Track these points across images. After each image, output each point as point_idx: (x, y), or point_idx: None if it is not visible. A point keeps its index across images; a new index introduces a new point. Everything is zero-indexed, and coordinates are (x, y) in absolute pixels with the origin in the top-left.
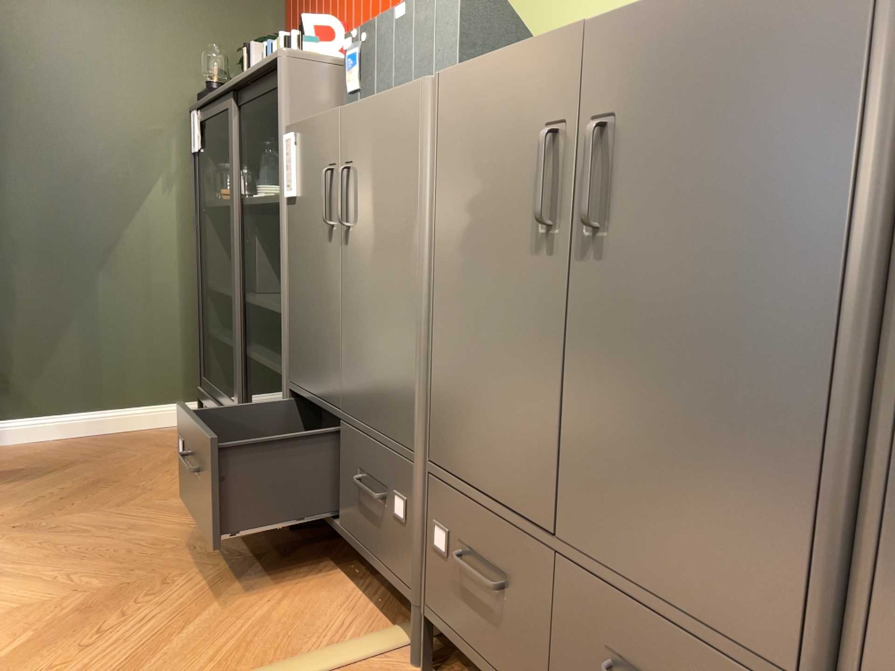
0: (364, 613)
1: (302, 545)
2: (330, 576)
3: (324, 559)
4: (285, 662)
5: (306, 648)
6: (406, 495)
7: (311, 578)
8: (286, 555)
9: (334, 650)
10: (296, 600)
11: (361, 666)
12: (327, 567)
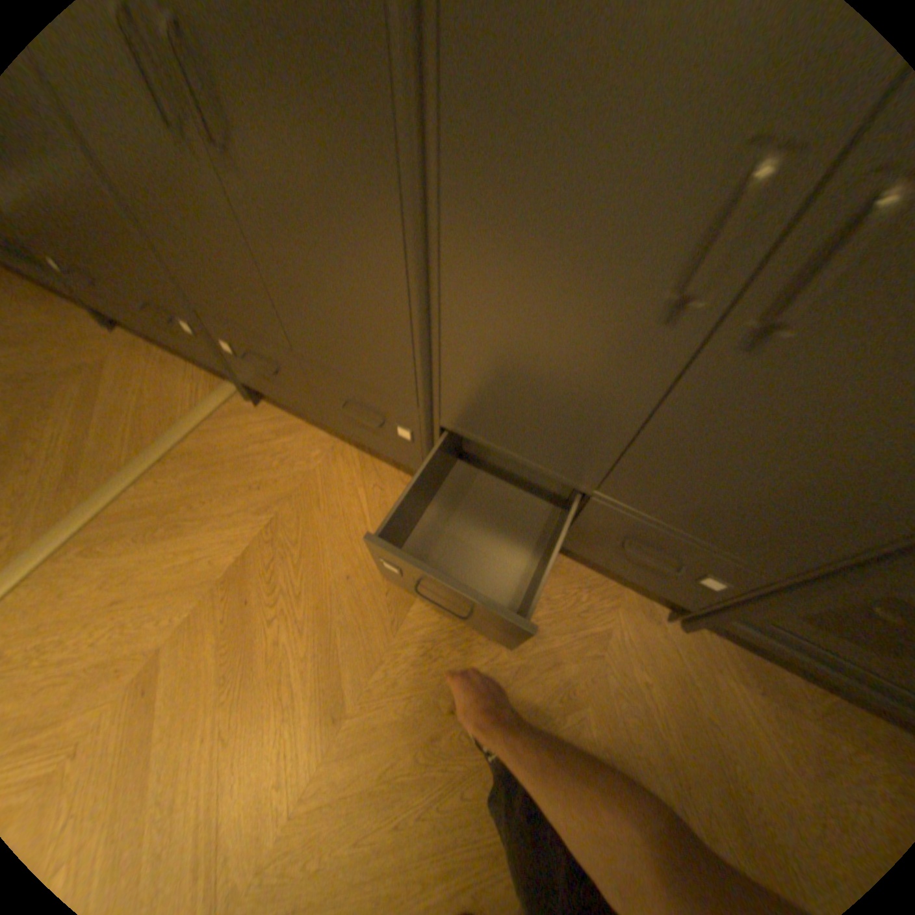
0: (201, 377)
1: (128, 340)
2: (164, 358)
3: (152, 346)
4: (170, 427)
5: (178, 413)
6: (185, 319)
7: (152, 365)
8: (122, 352)
9: (195, 410)
10: (151, 385)
11: (217, 412)
12: (158, 352)
